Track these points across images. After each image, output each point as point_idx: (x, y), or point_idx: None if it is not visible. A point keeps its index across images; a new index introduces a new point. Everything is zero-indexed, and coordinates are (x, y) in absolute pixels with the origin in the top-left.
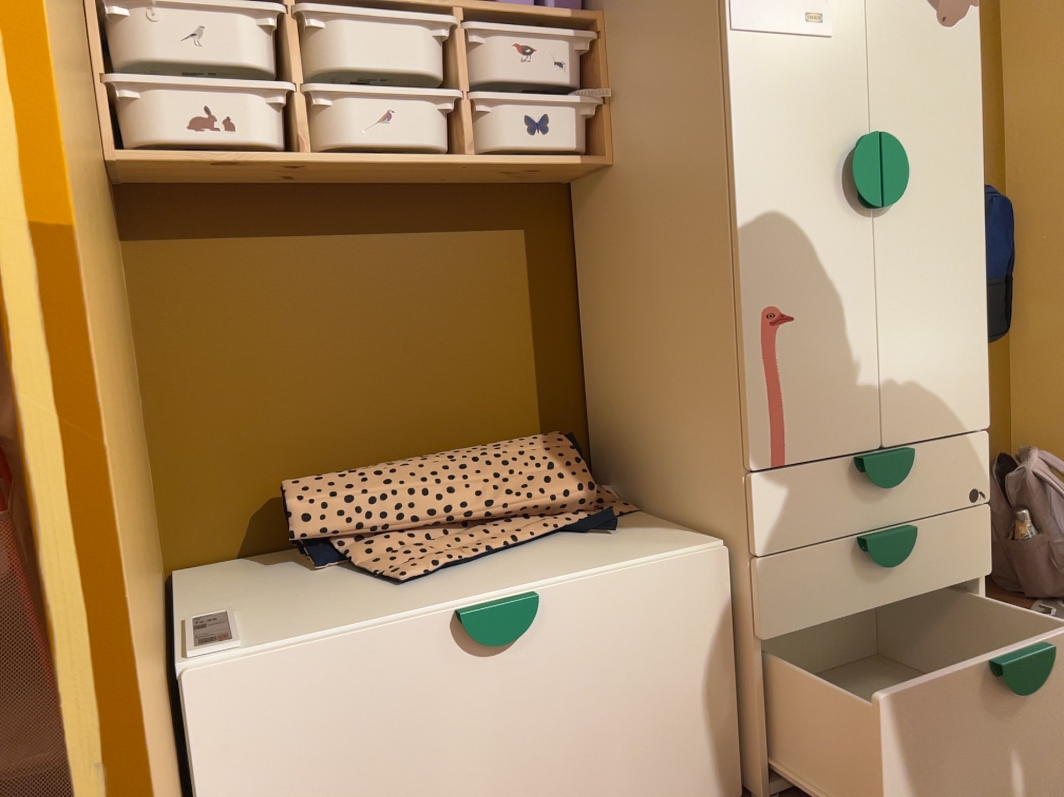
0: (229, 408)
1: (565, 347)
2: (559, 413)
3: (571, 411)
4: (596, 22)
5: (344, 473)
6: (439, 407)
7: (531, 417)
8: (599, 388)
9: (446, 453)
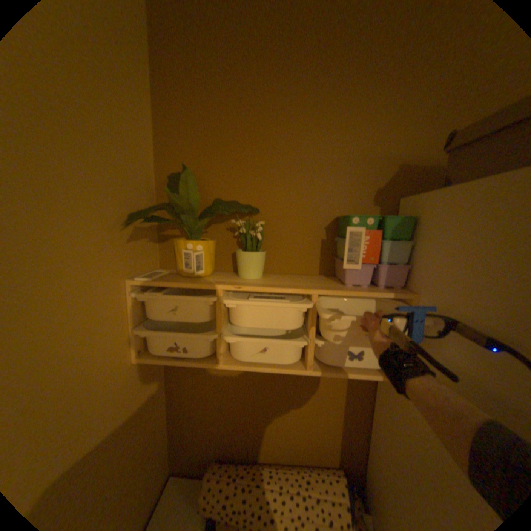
0: (197, 422)
1: (360, 428)
2: (350, 456)
3: (357, 456)
4: (412, 301)
5: (230, 478)
6: (287, 440)
7: (334, 454)
8: (374, 460)
9: (281, 478)
